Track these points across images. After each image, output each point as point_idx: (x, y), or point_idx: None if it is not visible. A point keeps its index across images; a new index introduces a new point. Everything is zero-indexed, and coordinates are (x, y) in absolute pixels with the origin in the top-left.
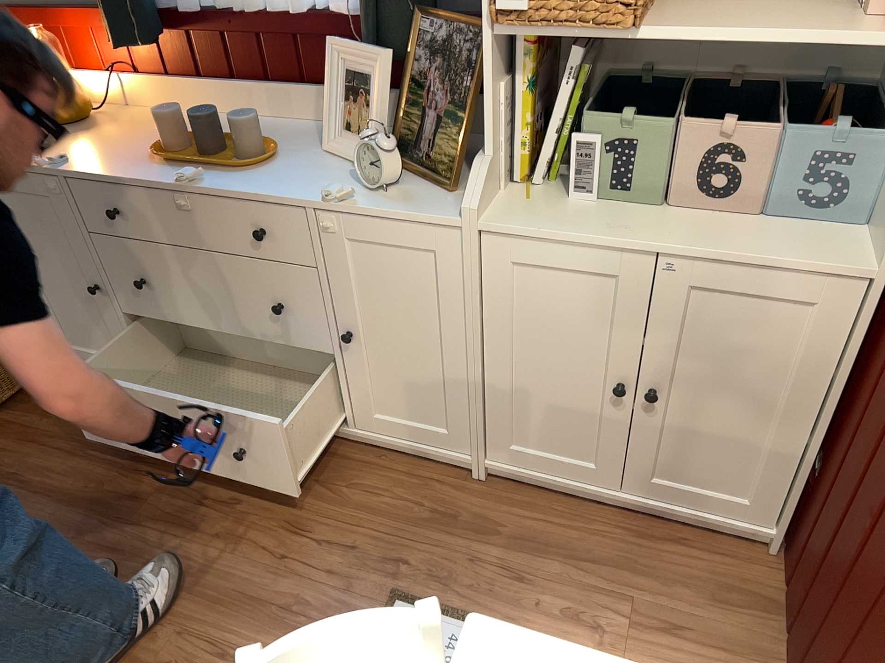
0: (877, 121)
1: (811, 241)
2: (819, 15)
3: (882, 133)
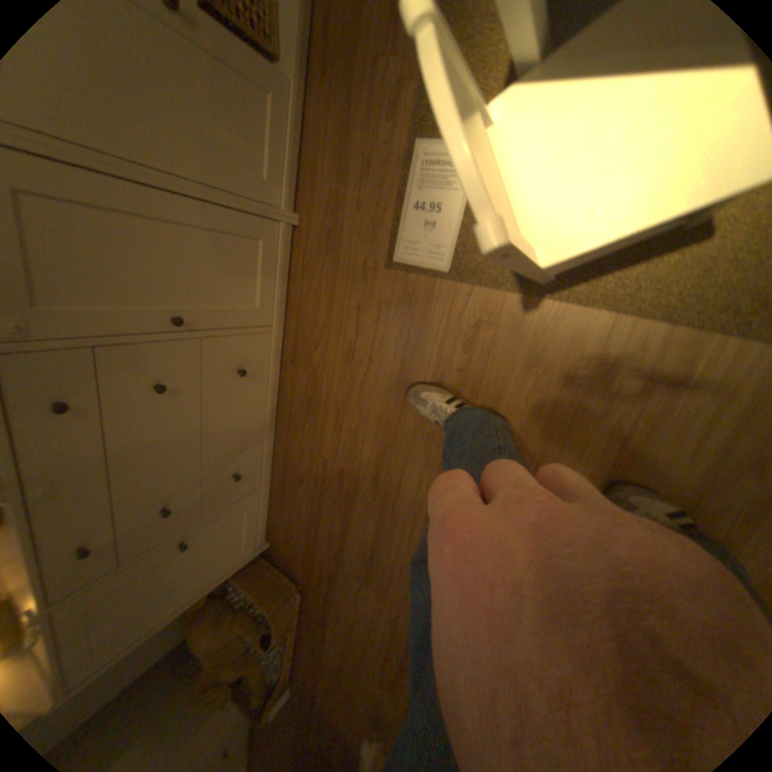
0: None
1: None
2: None
3: None
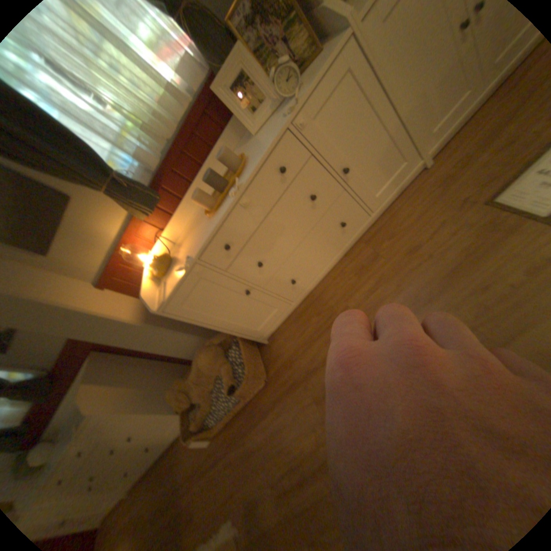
0: None
1: None
2: None
3: None
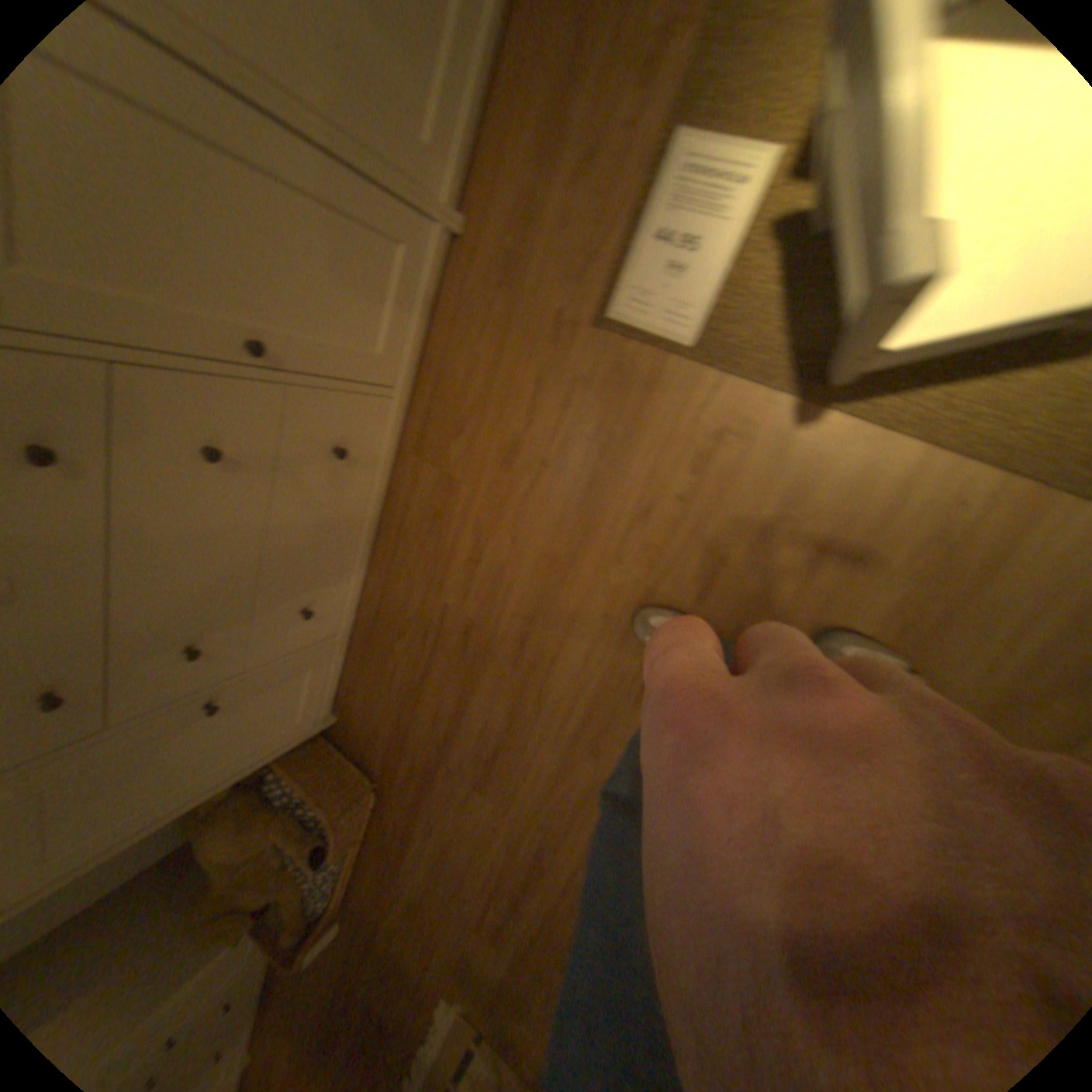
0: None
1: None
2: None
3: None
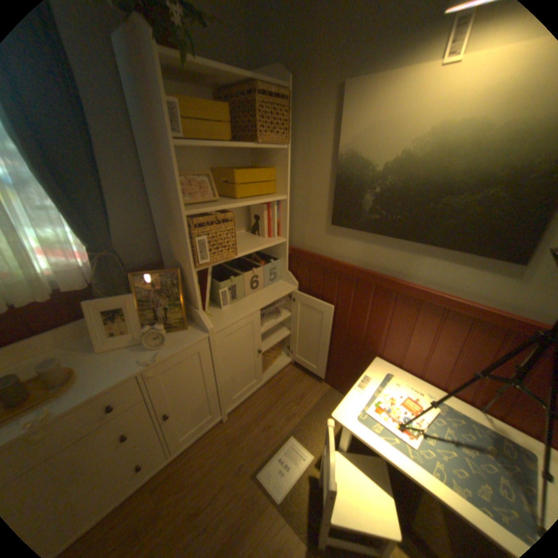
0: (270, 256)
1: (279, 286)
2: (253, 237)
3: (277, 258)
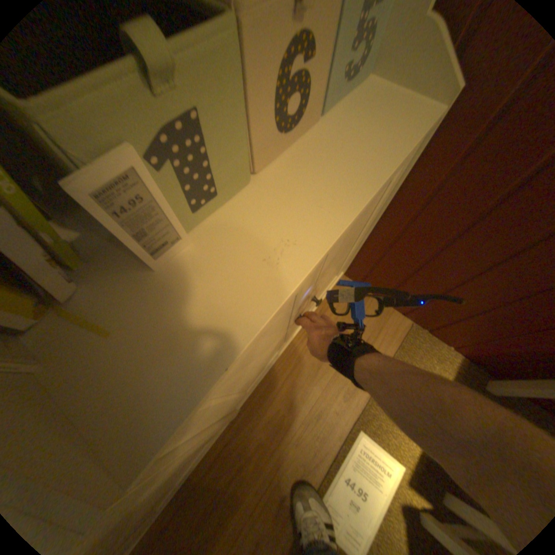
0: None
1: (381, 105)
2: None
3: None
